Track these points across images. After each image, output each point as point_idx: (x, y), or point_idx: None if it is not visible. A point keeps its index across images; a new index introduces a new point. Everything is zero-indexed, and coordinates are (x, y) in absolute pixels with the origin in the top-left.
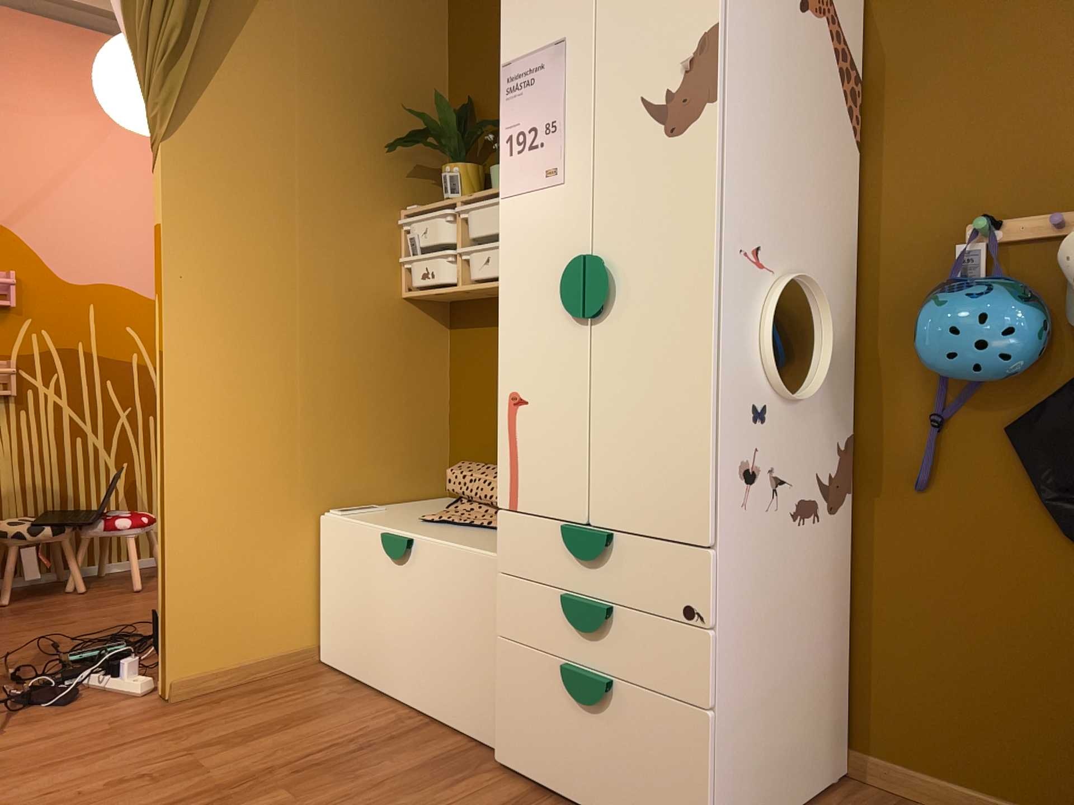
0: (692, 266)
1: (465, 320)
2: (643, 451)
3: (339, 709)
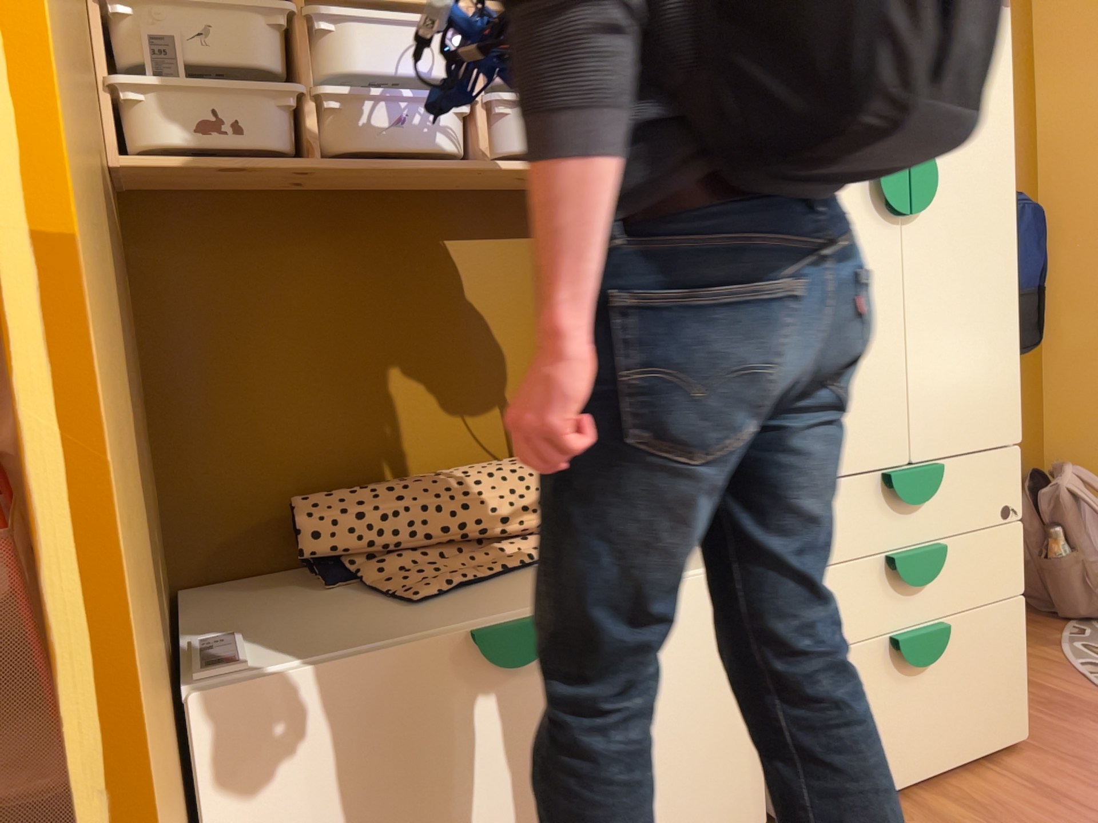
0: (997, 170)
1: (191, 234)
2: (963, 364)
3: None
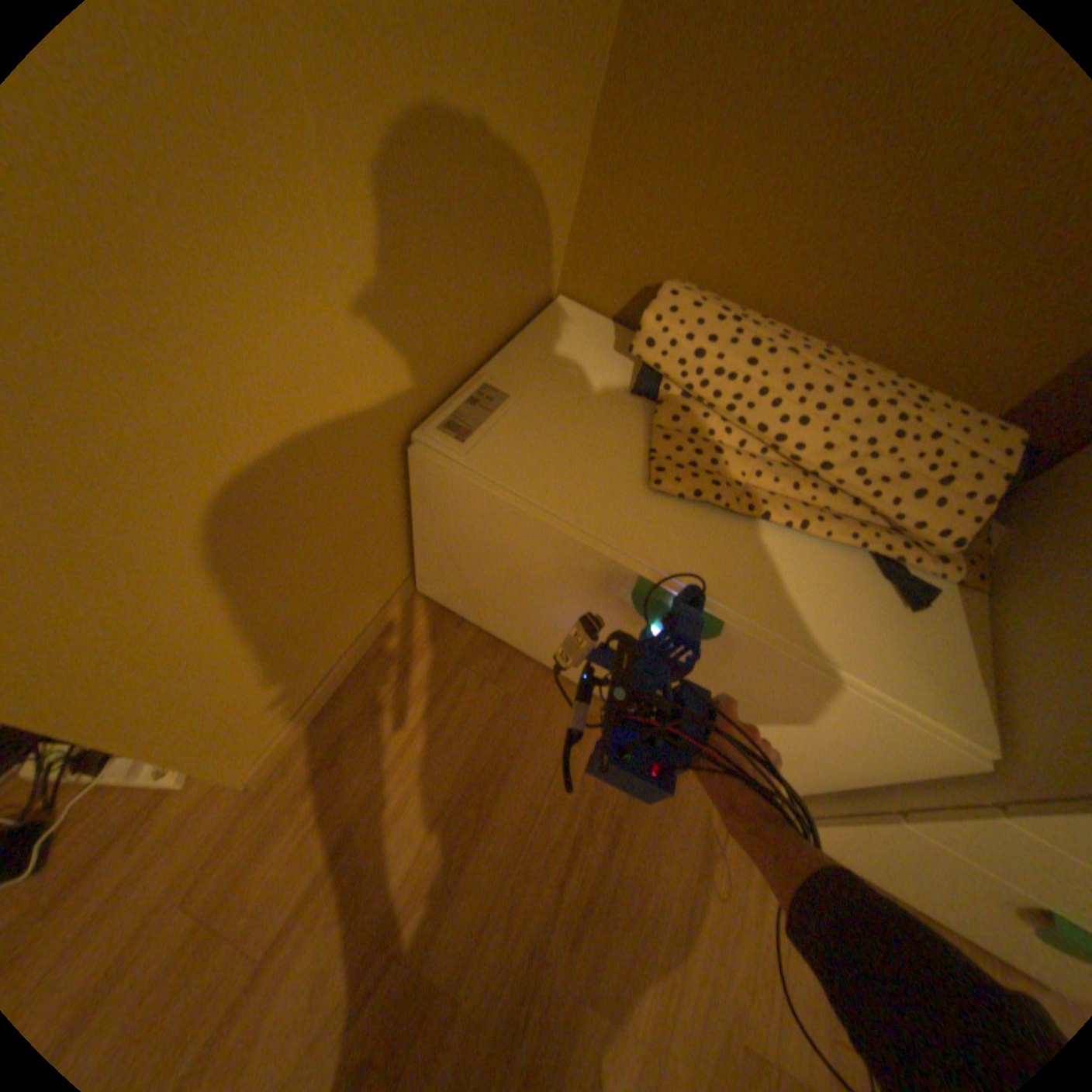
0: None
1: None
2: None
3: (528, 728)
